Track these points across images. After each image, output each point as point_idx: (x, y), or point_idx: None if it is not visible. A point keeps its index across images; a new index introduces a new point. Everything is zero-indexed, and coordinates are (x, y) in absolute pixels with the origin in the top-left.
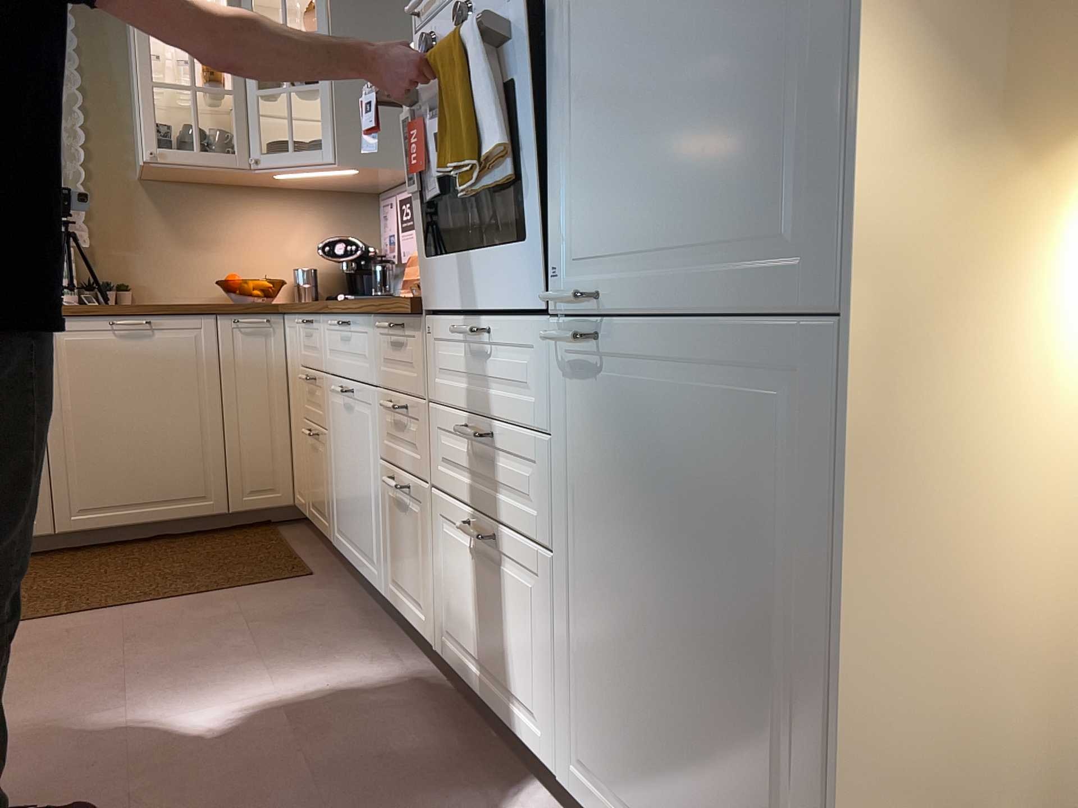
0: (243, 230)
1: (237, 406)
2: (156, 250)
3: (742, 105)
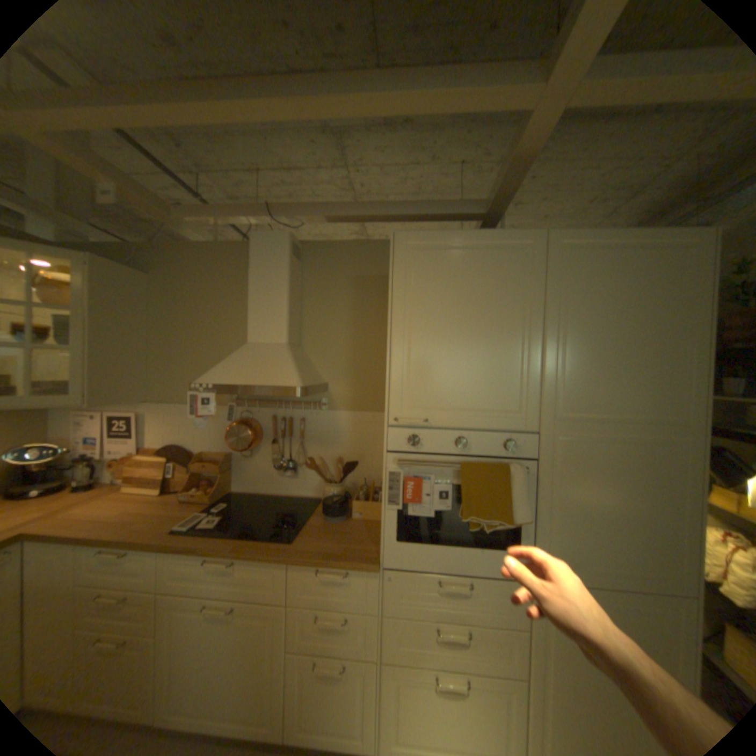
0: None
1: None
2: None
3: (652, 535)
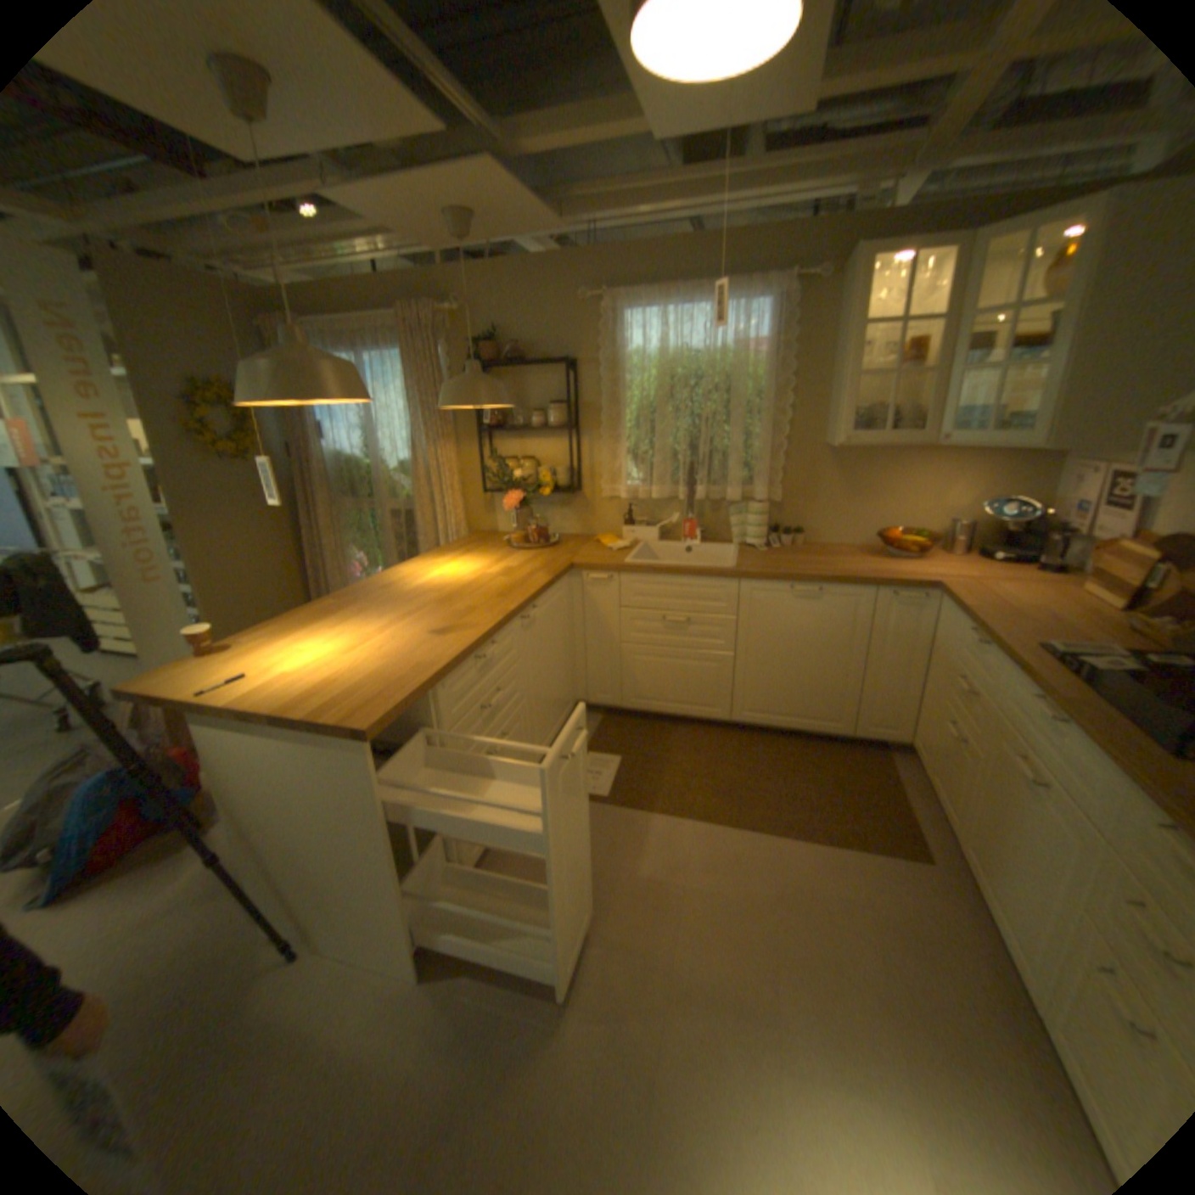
0: (908, 482)
1: (880, 661)
2: (829, 500)
3: None
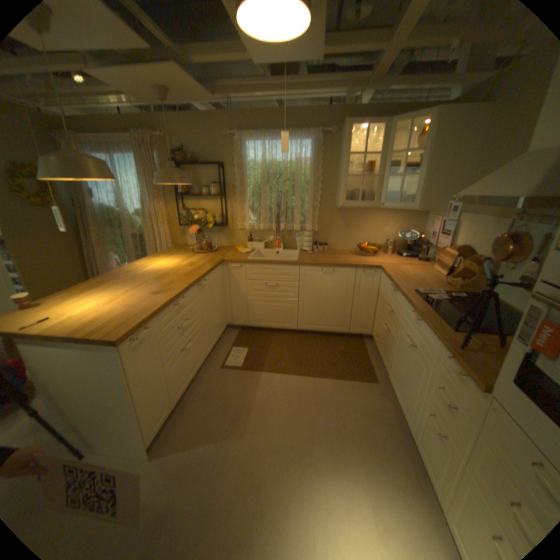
0: (369, 223)
1: (358, 300)
2: (337, 231)
3: None
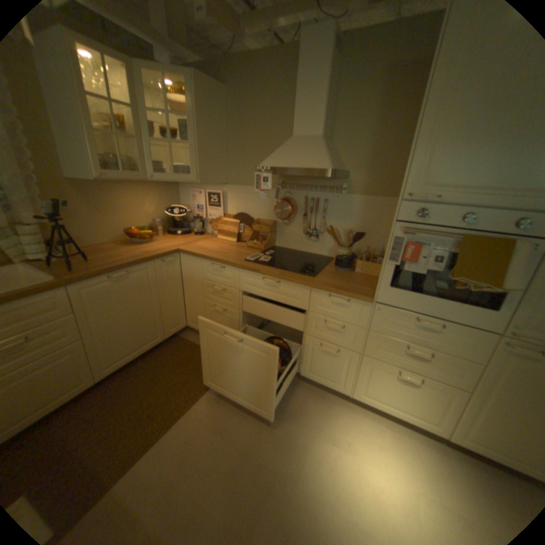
0: (124, 202)
1: (165, 296)
2: (82, 218)
3: None
